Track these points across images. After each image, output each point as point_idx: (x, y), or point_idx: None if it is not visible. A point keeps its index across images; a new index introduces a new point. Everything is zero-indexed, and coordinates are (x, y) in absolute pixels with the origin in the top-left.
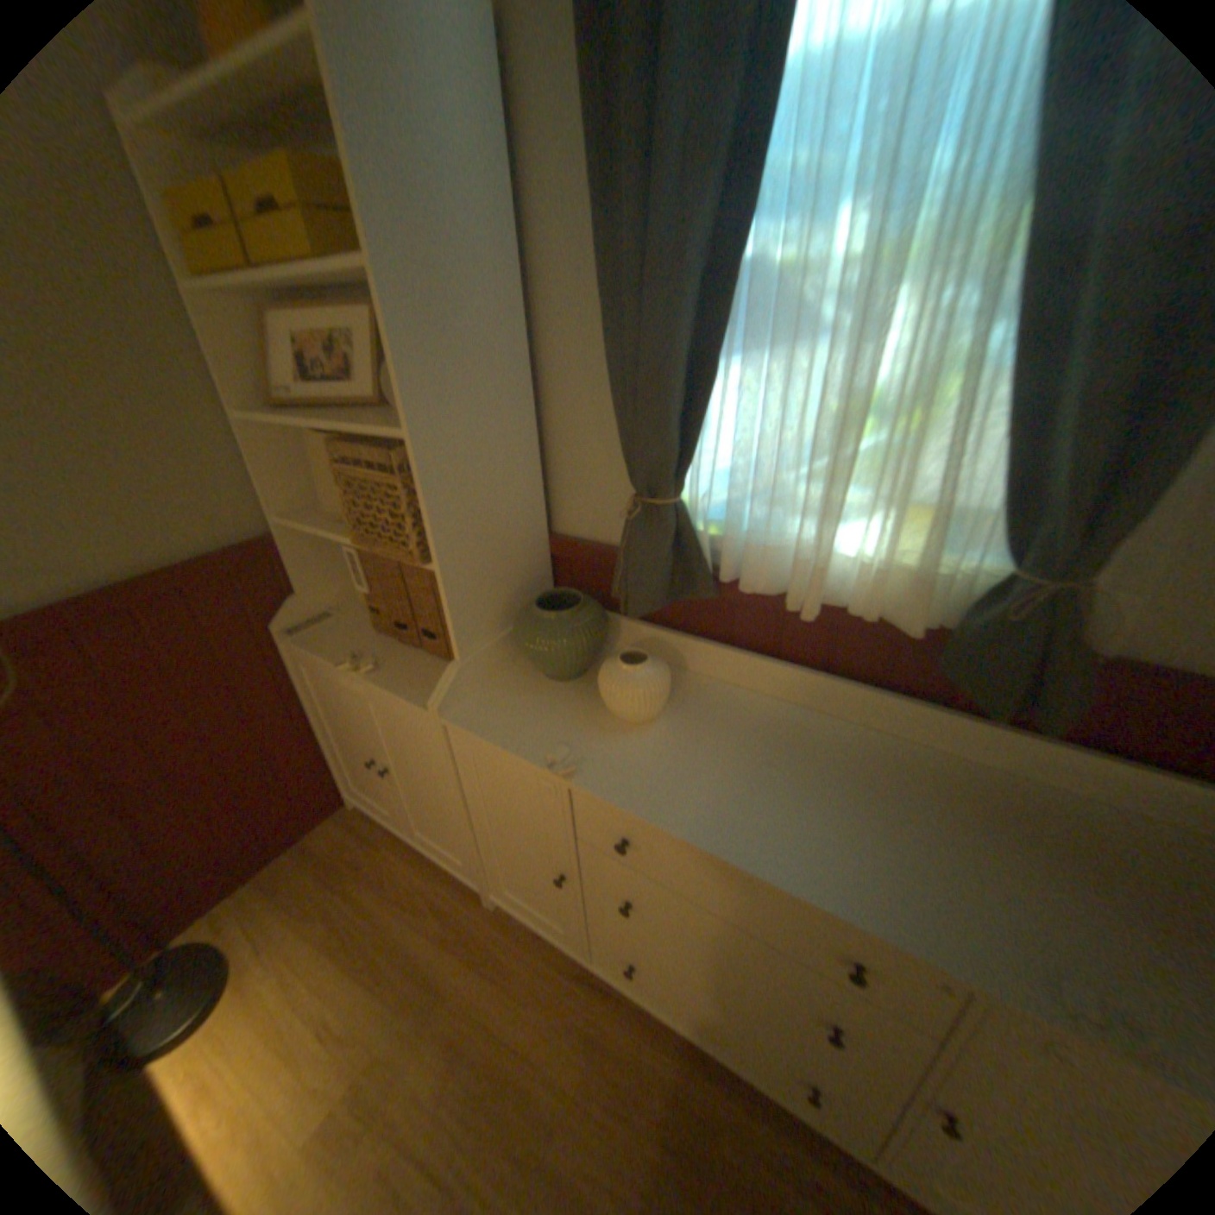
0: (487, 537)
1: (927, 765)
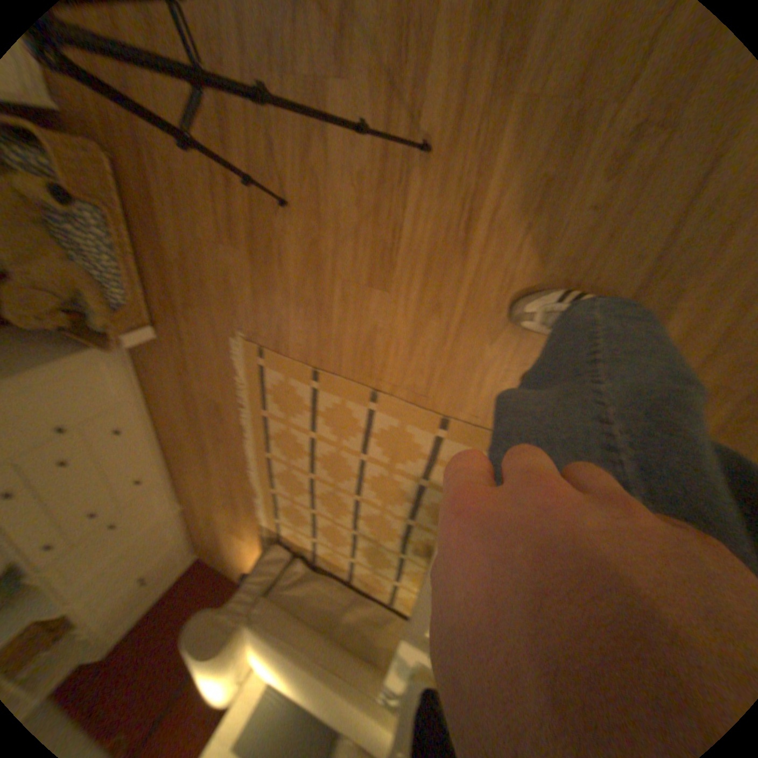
0: None
1: None
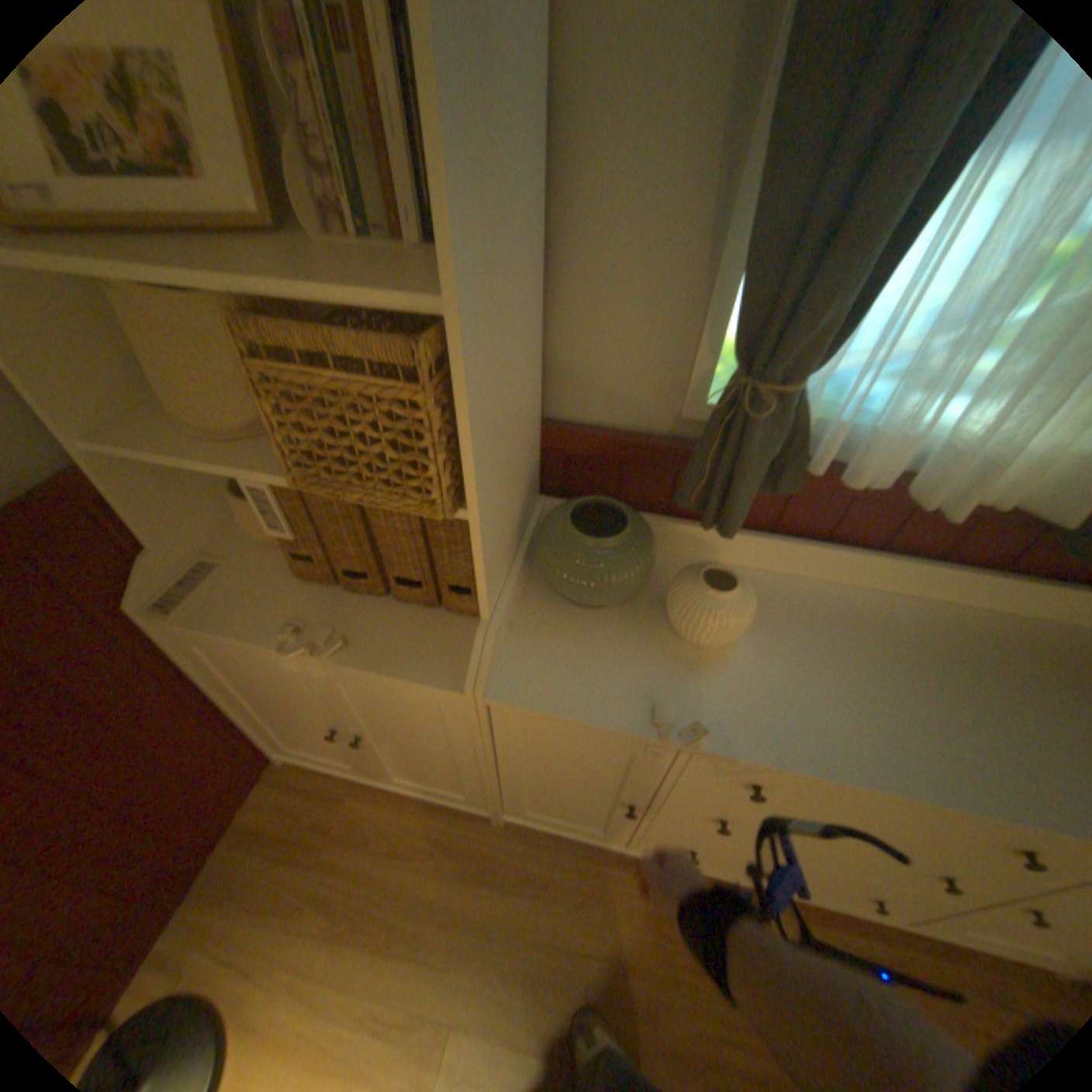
0: (514, 449)
1: (991, 628)
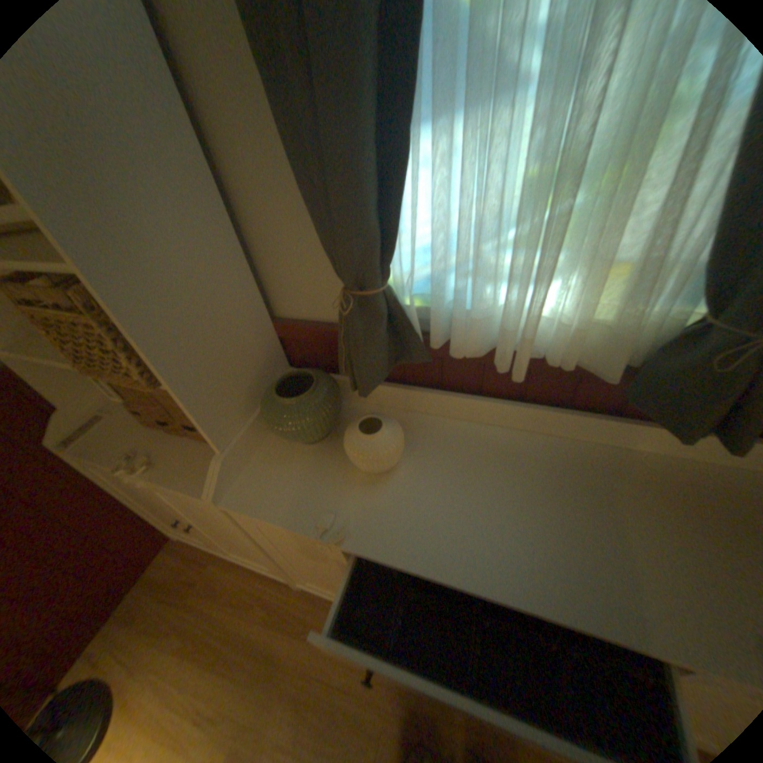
0: (213, 344)
1: (607, 461)
